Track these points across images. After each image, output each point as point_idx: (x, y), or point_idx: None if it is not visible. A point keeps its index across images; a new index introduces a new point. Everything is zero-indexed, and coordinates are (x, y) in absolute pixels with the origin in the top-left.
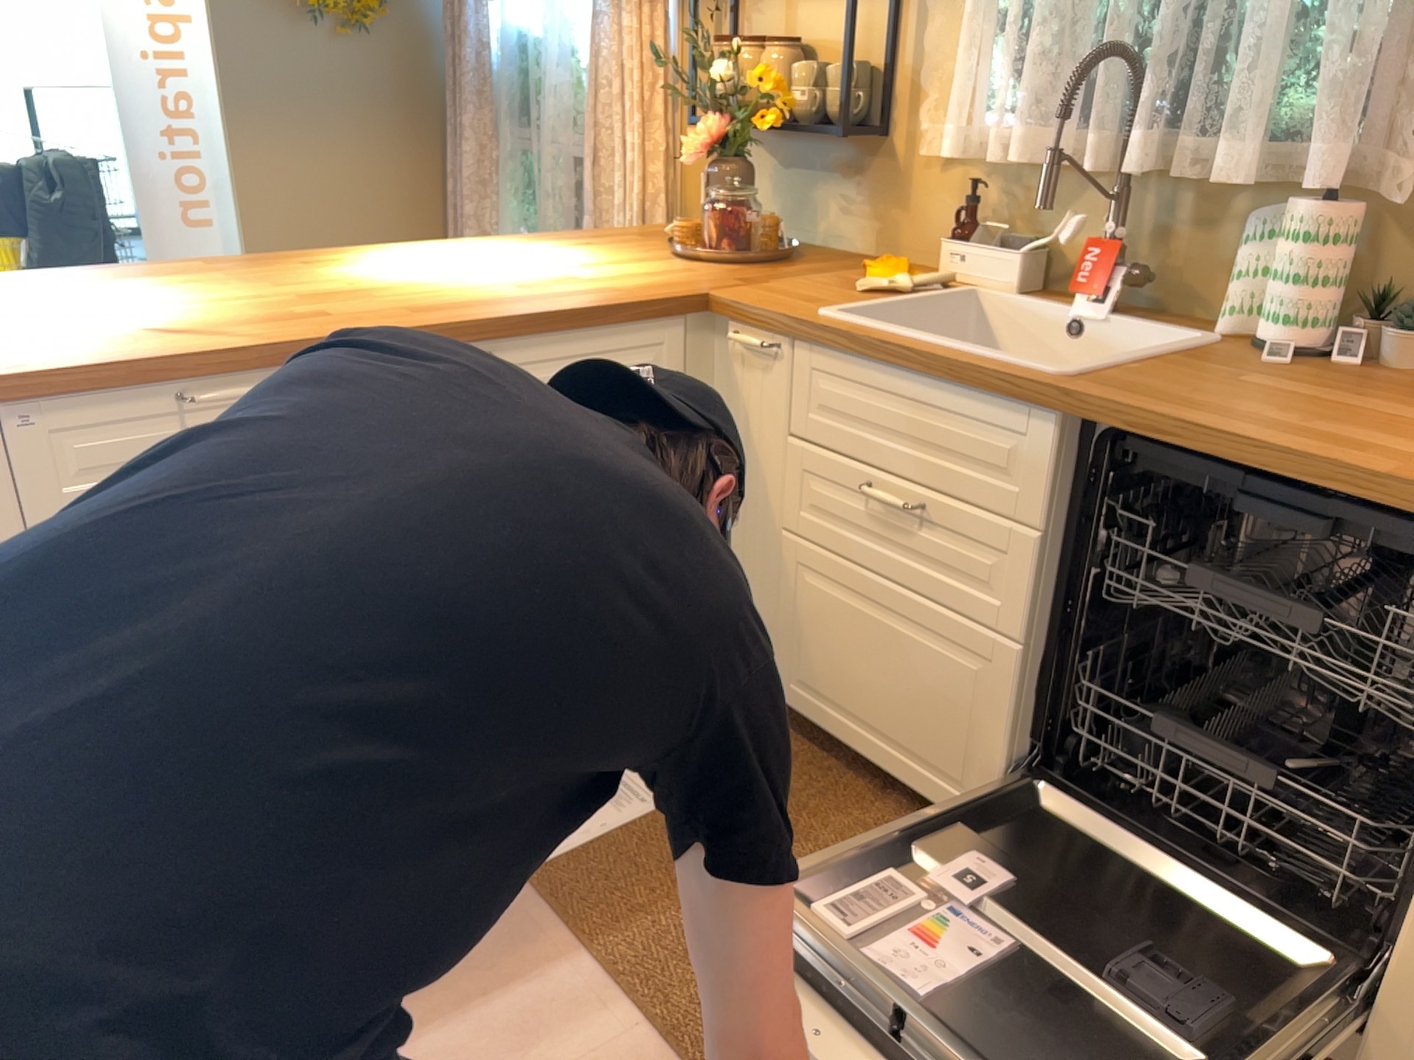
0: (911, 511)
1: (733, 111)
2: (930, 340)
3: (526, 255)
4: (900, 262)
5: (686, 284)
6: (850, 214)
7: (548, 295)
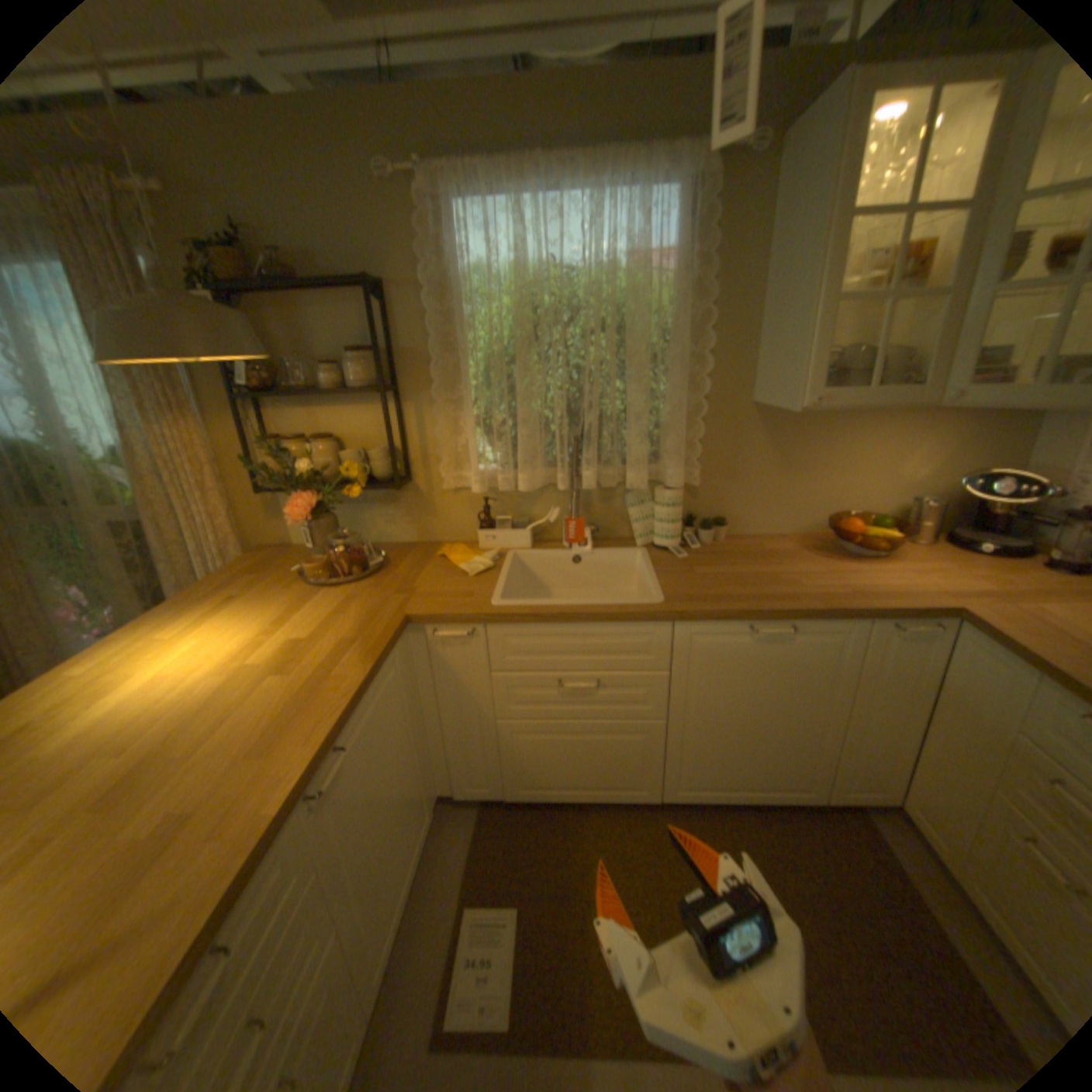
0: (593, 686)
1: (320, 486)
2: (579, 602)
3: (207, 631)
4: (464, 547)
5: (377, 611)
6: (394, 522)
7: (320, 671)
